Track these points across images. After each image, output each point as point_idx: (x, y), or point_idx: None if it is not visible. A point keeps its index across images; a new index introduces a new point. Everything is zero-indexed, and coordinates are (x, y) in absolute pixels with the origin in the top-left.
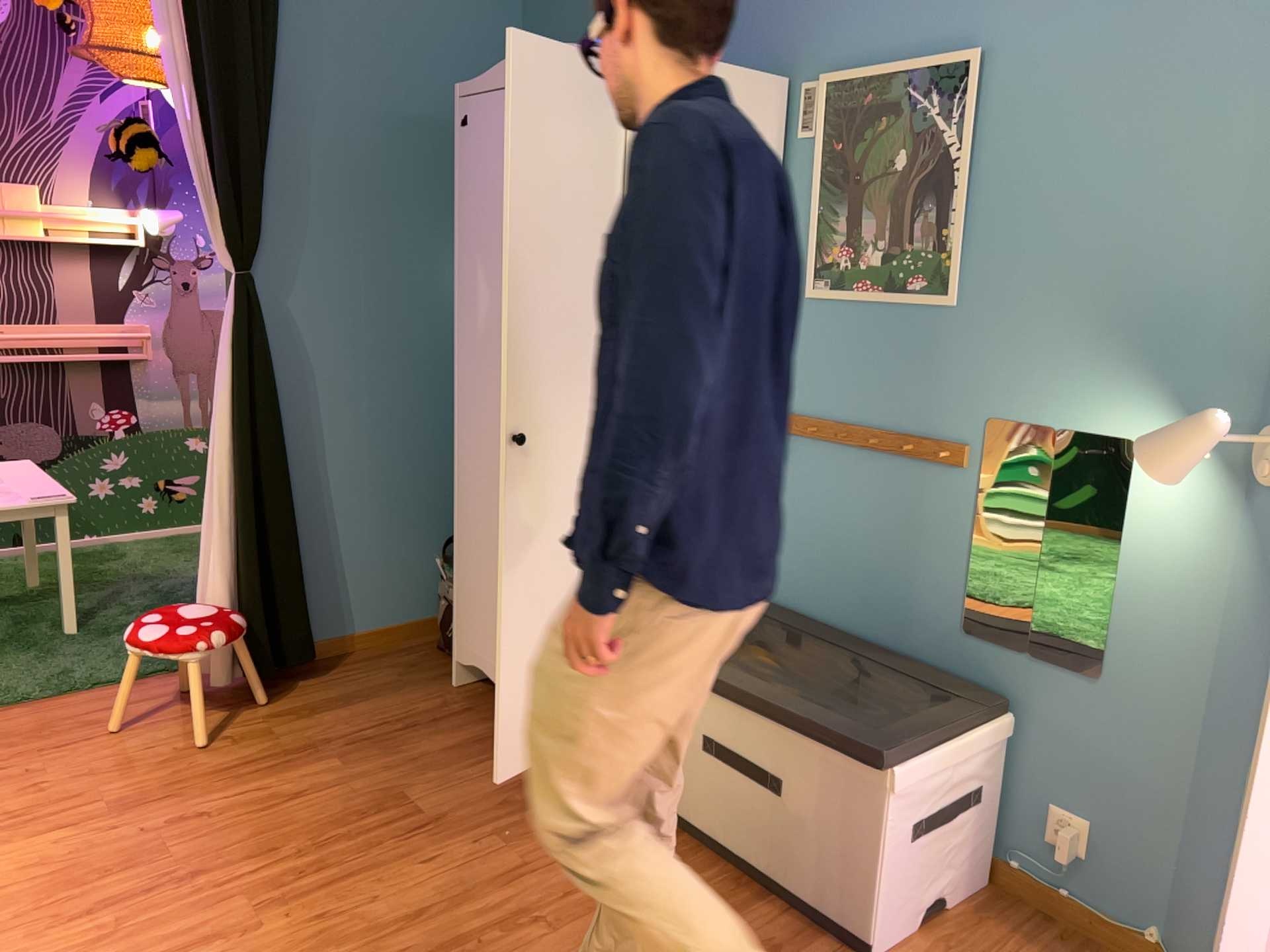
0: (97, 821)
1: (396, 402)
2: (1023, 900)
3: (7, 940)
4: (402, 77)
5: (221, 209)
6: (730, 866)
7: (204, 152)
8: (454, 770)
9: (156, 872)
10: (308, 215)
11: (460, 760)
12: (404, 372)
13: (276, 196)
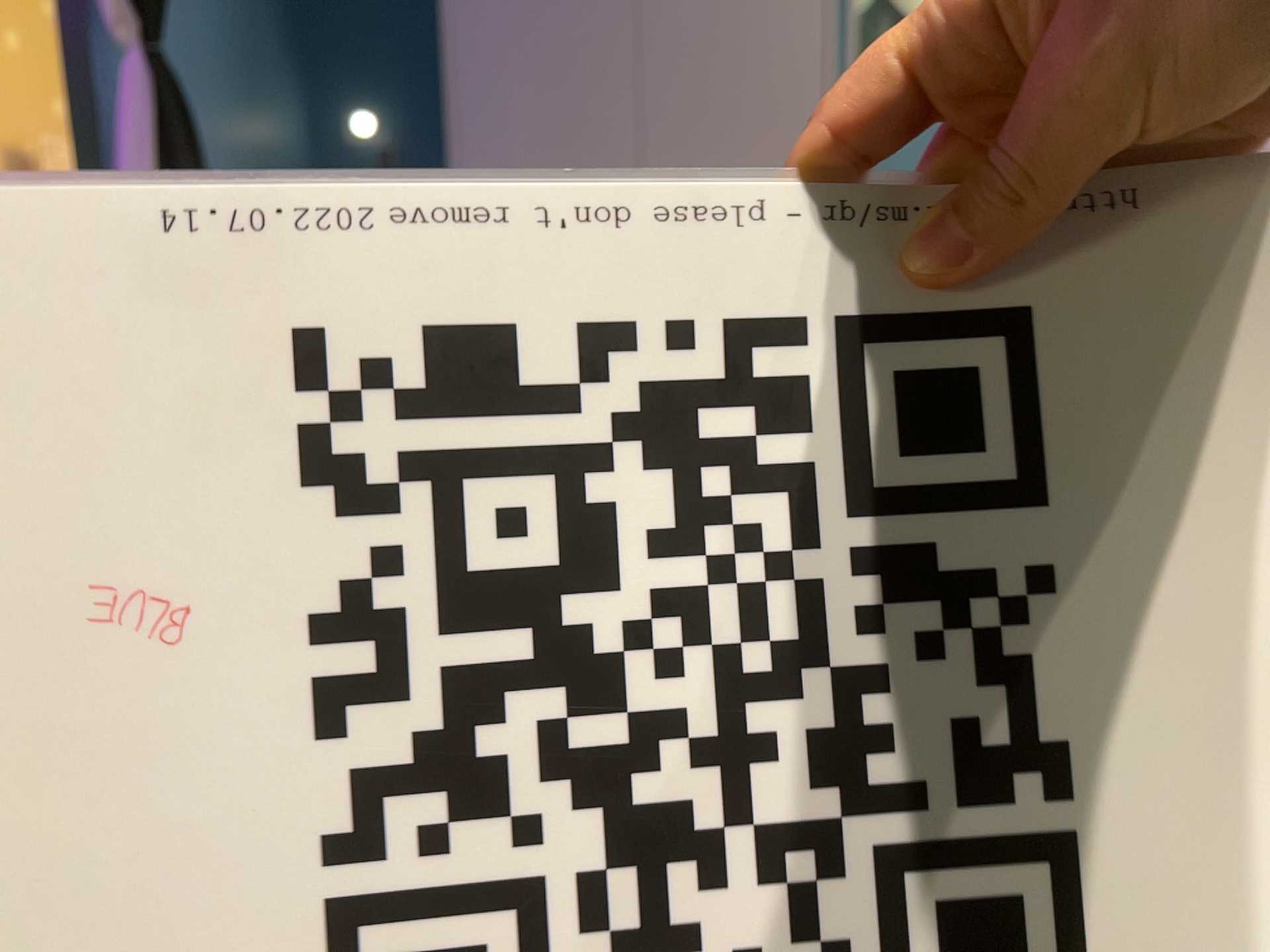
0: None
1: None
2: None
3: None
4: None
5: None
6: None
7: None
8: None
9: None
10: None
11: None
12: None
13: None
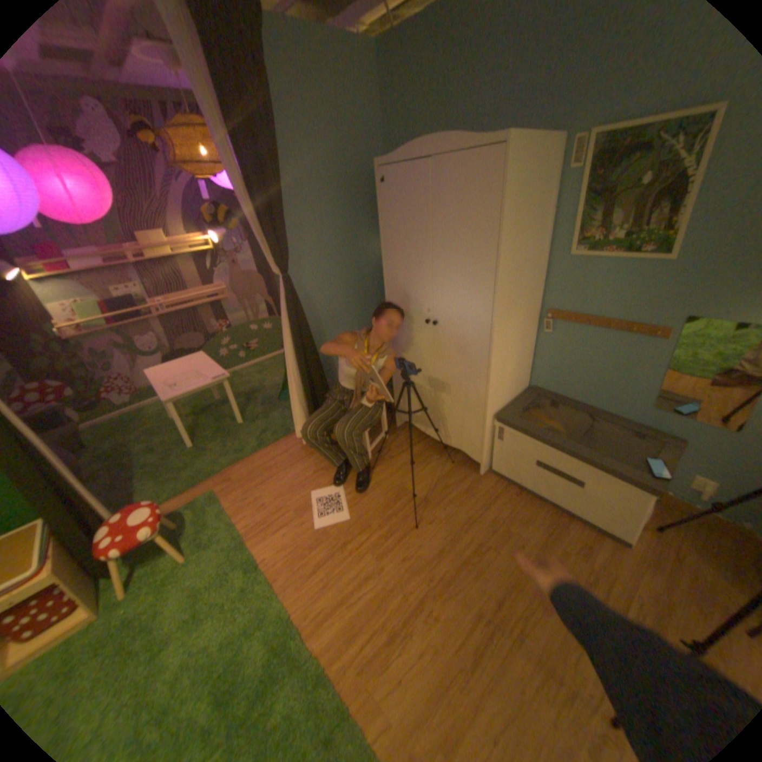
0: (293, 521)
1: (351, 315)
2: (674, 509)
3: (287, 592)
4: (332, 155)
5: (270, 247)
6: (549, 508)
7: (255, 219)
8: (417, 472)
9: (328, 545)
10: (304, 238)
11: (417, 467)
12: (352, 301)
13: (288, 232)
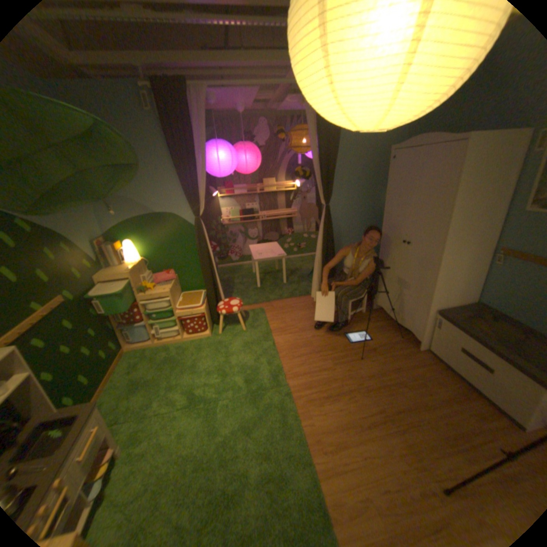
0: (296, 333)
1: (360, 234)
2: None
3: (284, 359)
4: (370, 142)
5: (322, 190)
6: (465, 385)
7: (318, 175)
8: (376, 335)
9: (310, 349)
10: (342, 187)
11: (377, 333)
12: (363, 226)
13: (334, 183)
